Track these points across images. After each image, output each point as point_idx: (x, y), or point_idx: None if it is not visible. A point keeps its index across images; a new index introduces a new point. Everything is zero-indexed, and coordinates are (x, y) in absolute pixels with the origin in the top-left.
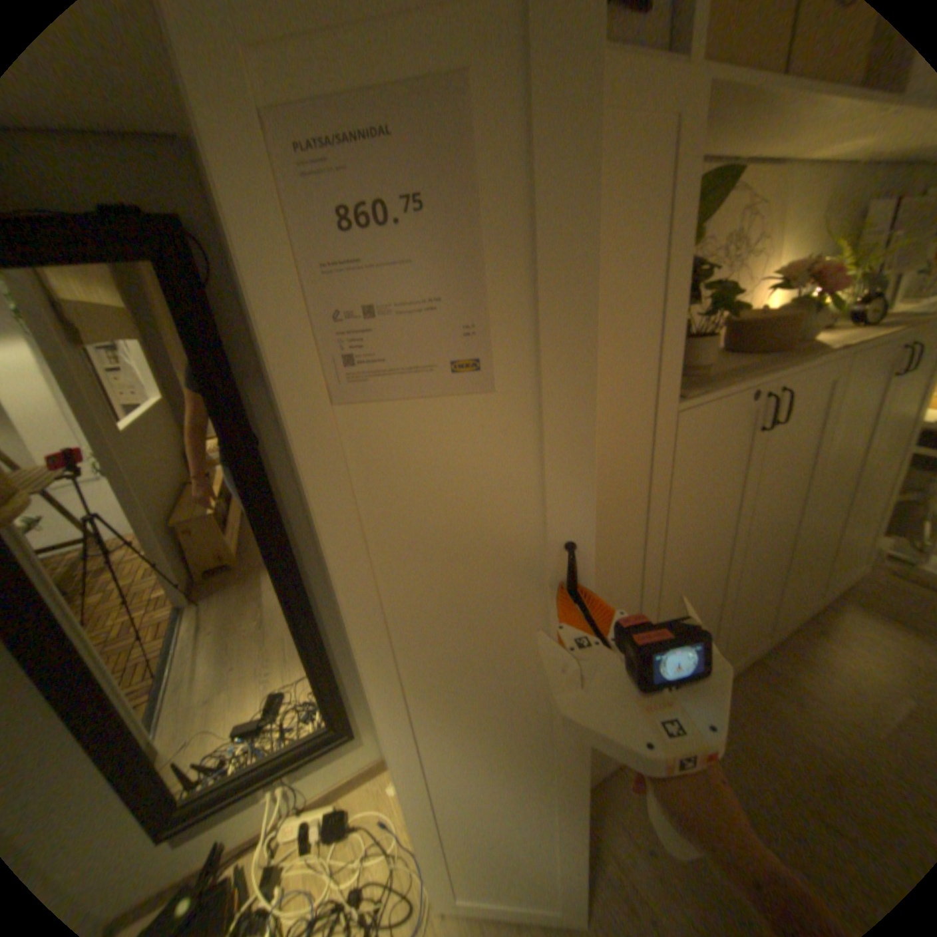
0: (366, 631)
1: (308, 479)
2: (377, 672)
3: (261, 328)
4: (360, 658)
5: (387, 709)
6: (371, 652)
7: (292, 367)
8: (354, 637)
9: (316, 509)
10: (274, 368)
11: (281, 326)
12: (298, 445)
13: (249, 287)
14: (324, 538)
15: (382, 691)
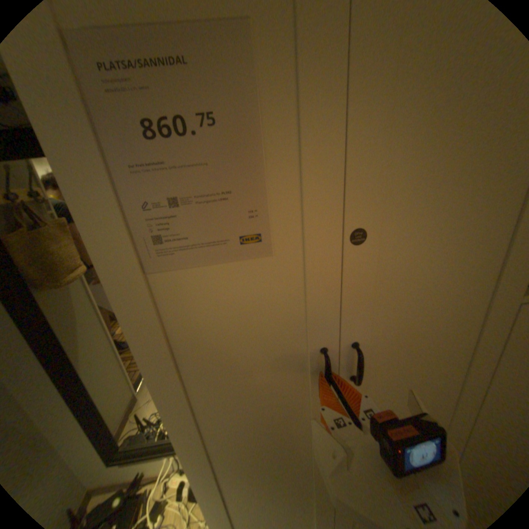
0: (181, 435)
1: (126, 333)
2: (191, 460)
3: (76, 217)
4: (176, 450)
5: (199, 482)
6: (186, 448)
7: (106, 249)
8: (171, 437)
9: (135, 353)
10: (90, 249)
11: (93, 216)
12: (115, 308)
13: (61, 183)
14: (143, 373)
15: (195, 472)
